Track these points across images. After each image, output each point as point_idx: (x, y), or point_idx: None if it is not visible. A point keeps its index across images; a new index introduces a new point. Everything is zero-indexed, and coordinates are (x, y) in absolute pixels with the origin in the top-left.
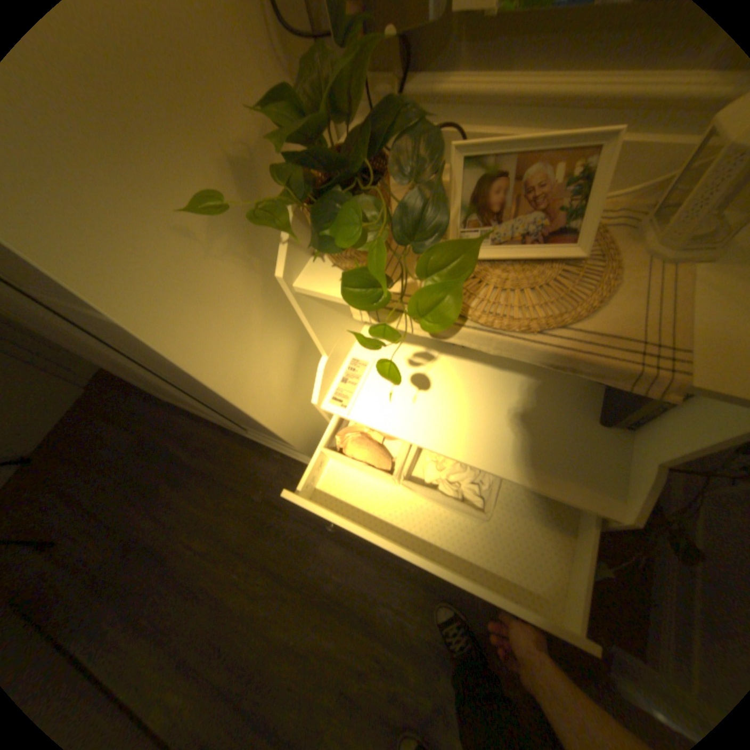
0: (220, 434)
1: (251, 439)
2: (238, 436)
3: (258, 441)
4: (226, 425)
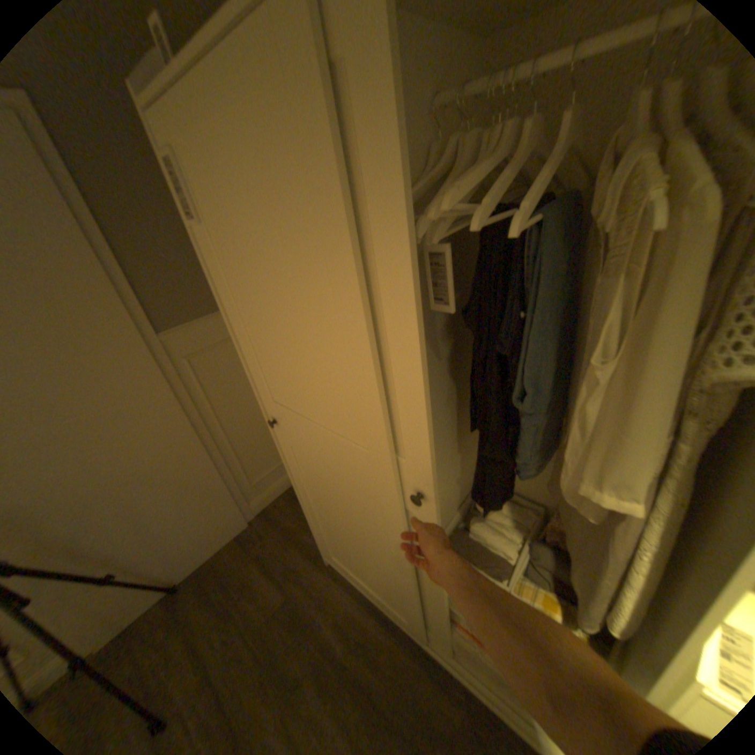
0: (384, 630)
1: (431, 656)
2: (406, 641)
3: (439, 663)
4: (413, 627)
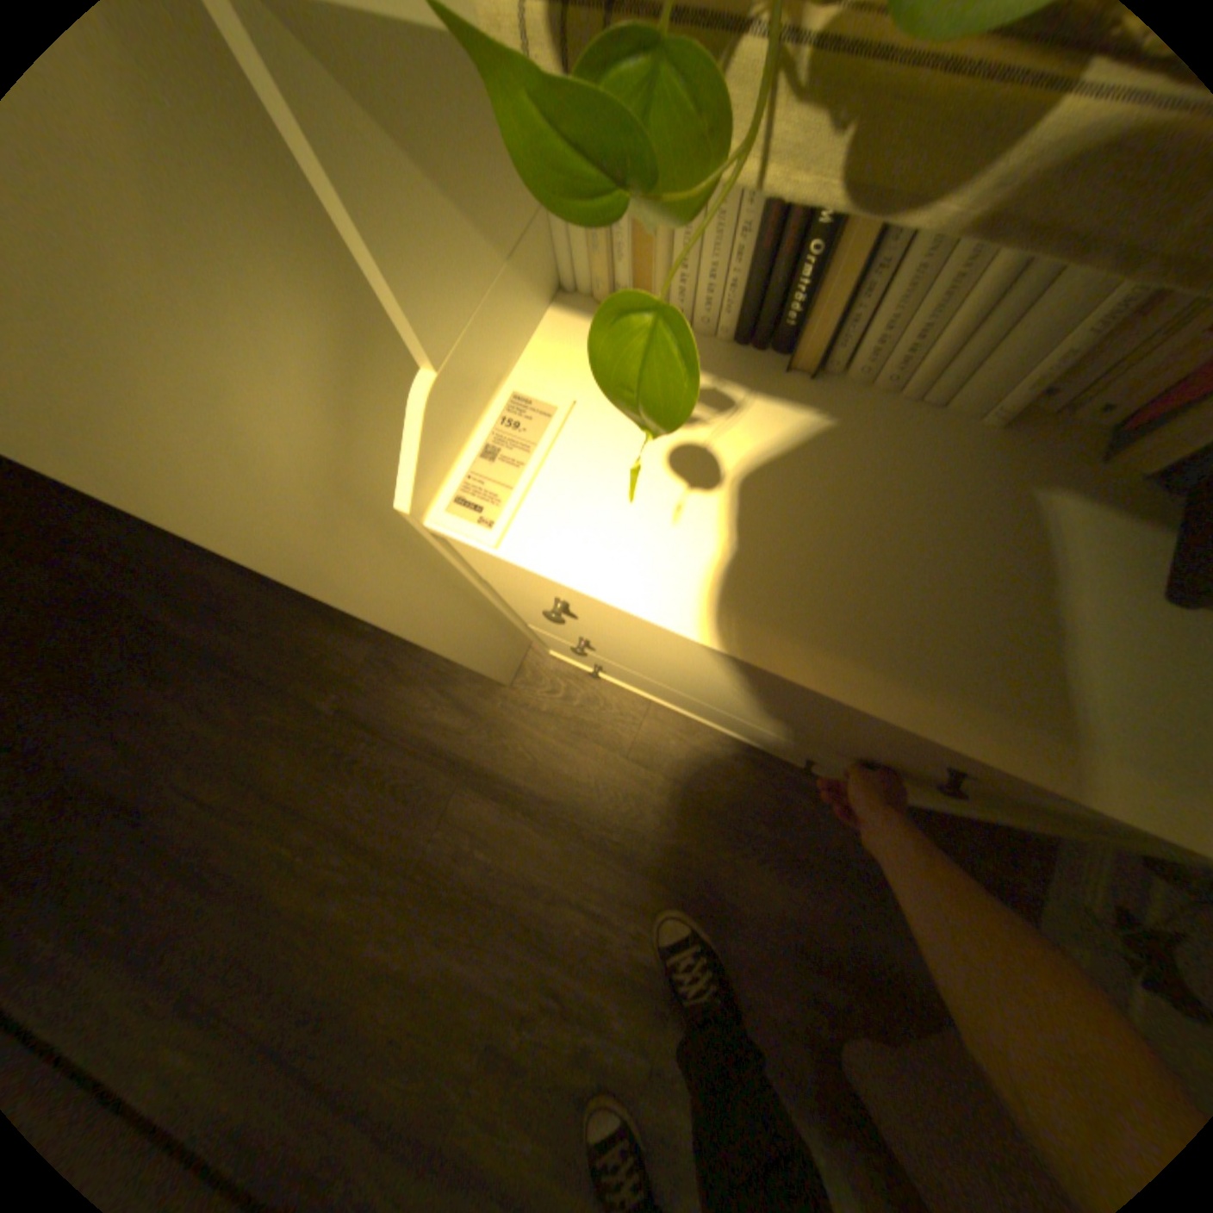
0: (247, 579)
1: None
2: None
3: None
4: None
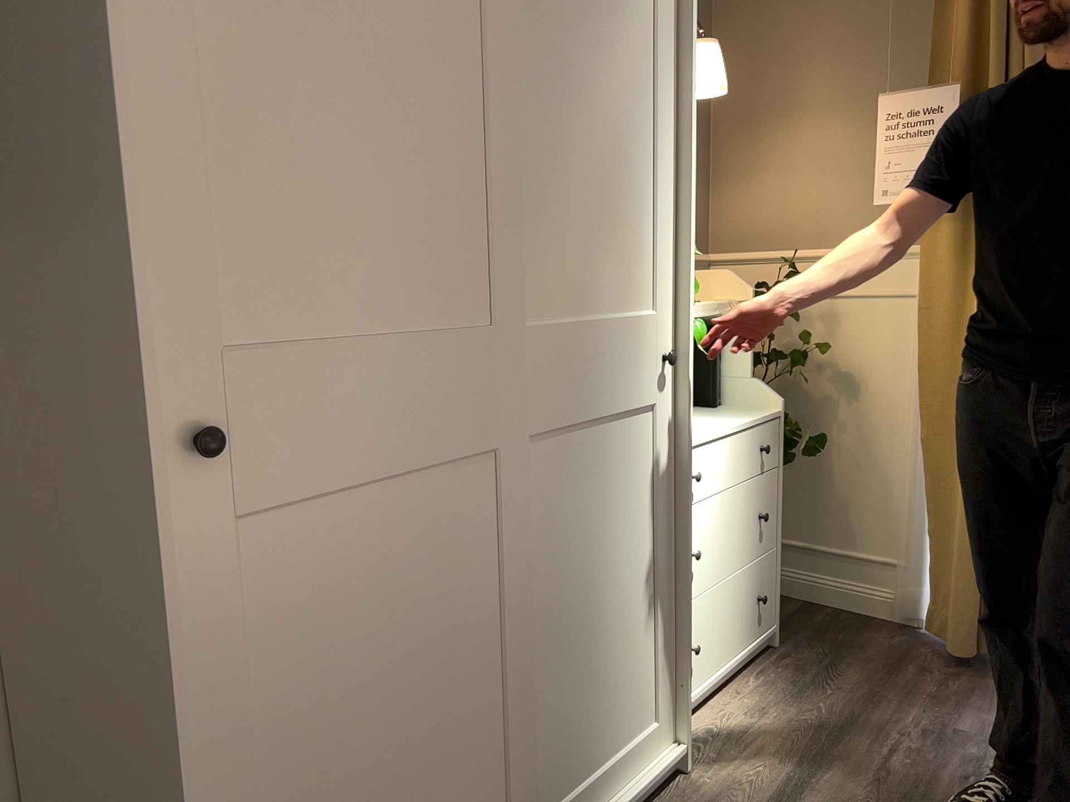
0: None
1: None
2: None
3: None
4: None
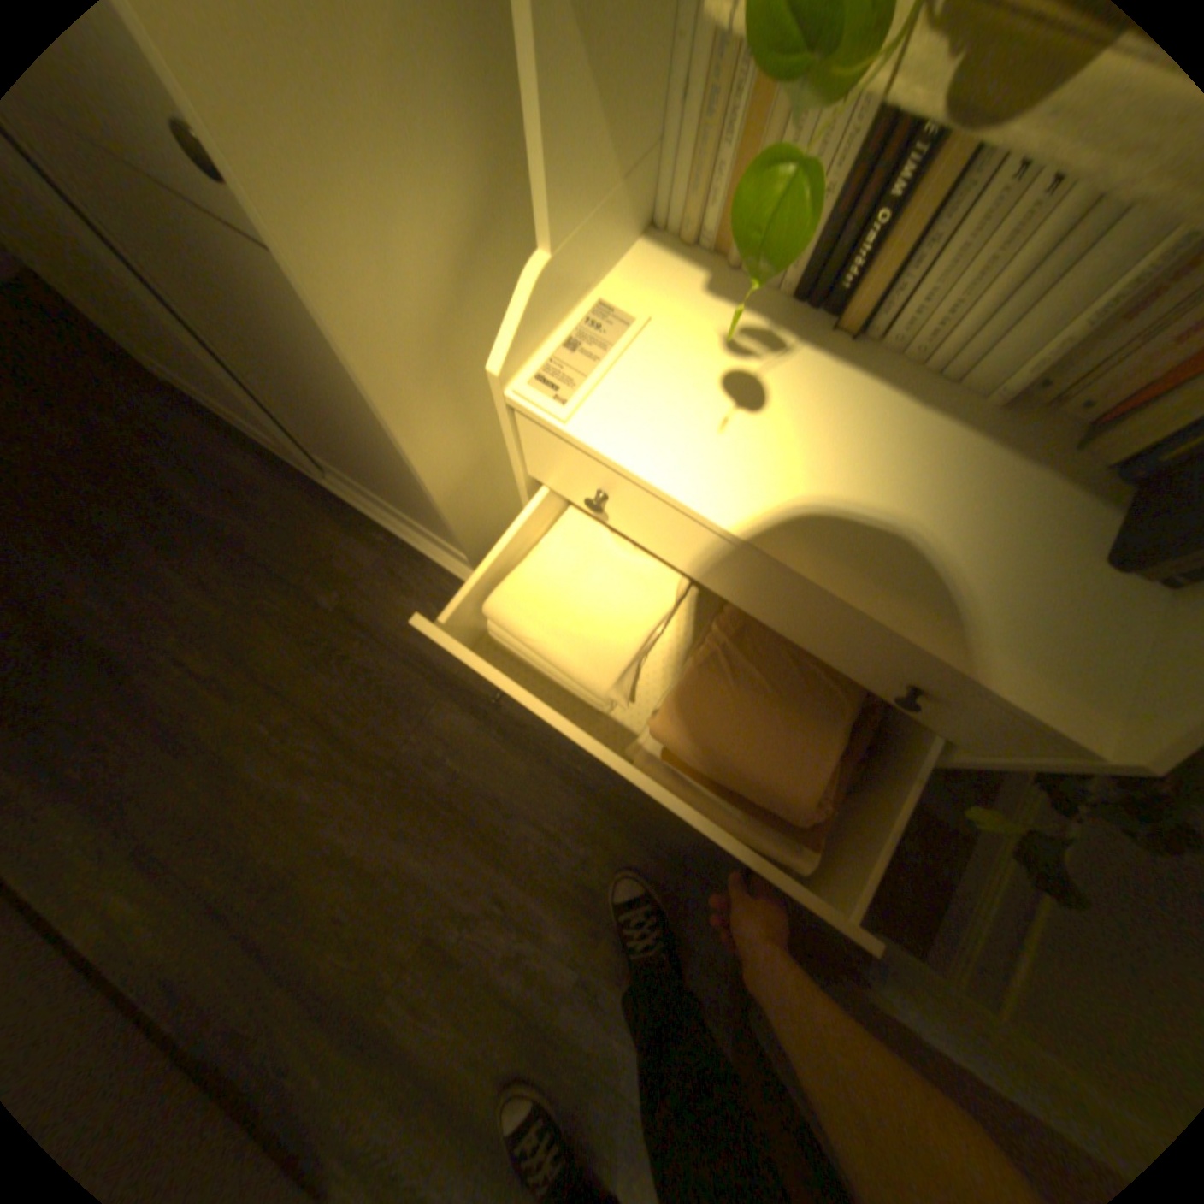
0: (270, 470)
1: (331, 491)
2: (305, 481)
3: (344, 499)
4: (282, 448)
